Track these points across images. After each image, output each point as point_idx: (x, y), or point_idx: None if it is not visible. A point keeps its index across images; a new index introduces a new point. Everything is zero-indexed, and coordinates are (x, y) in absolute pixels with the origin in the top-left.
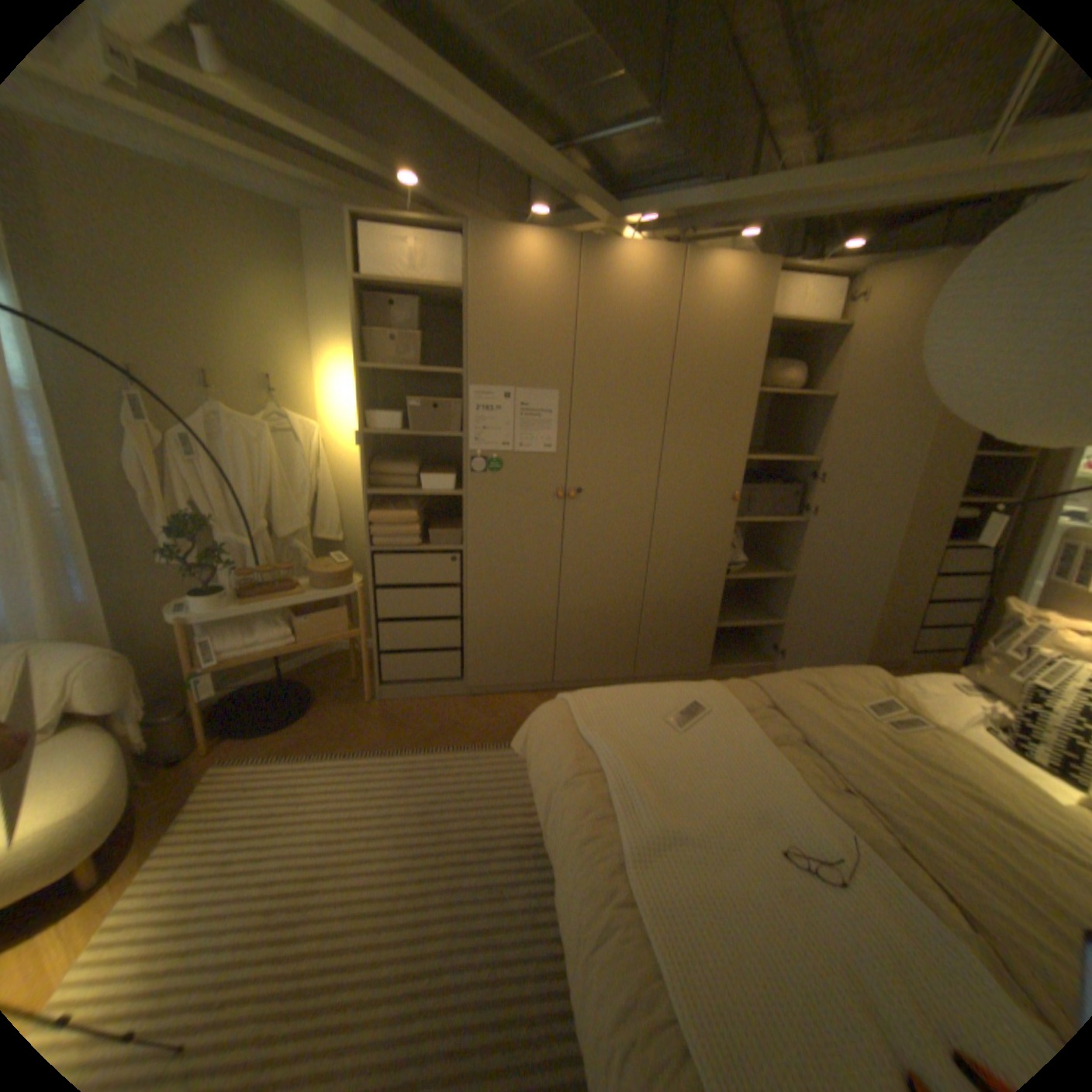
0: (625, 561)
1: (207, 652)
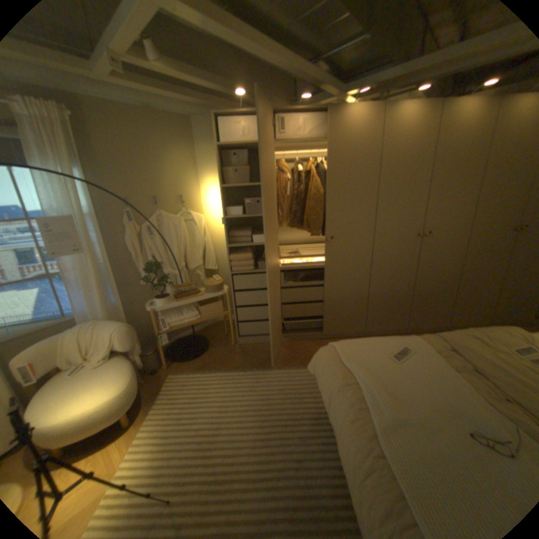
0: (358, 272)
1: (164, 323)
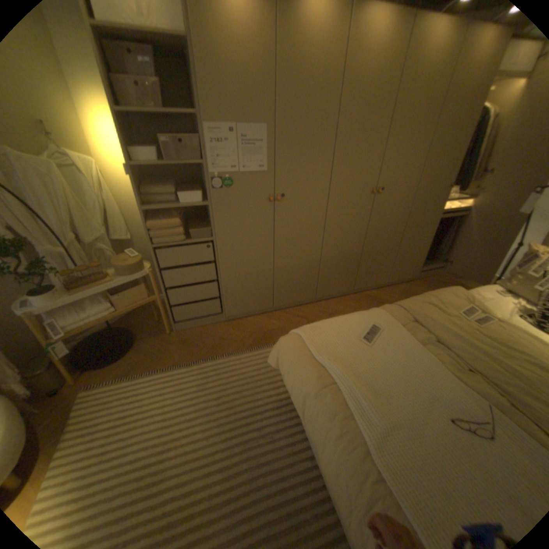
0: (311, 236)
1: (55, 328)
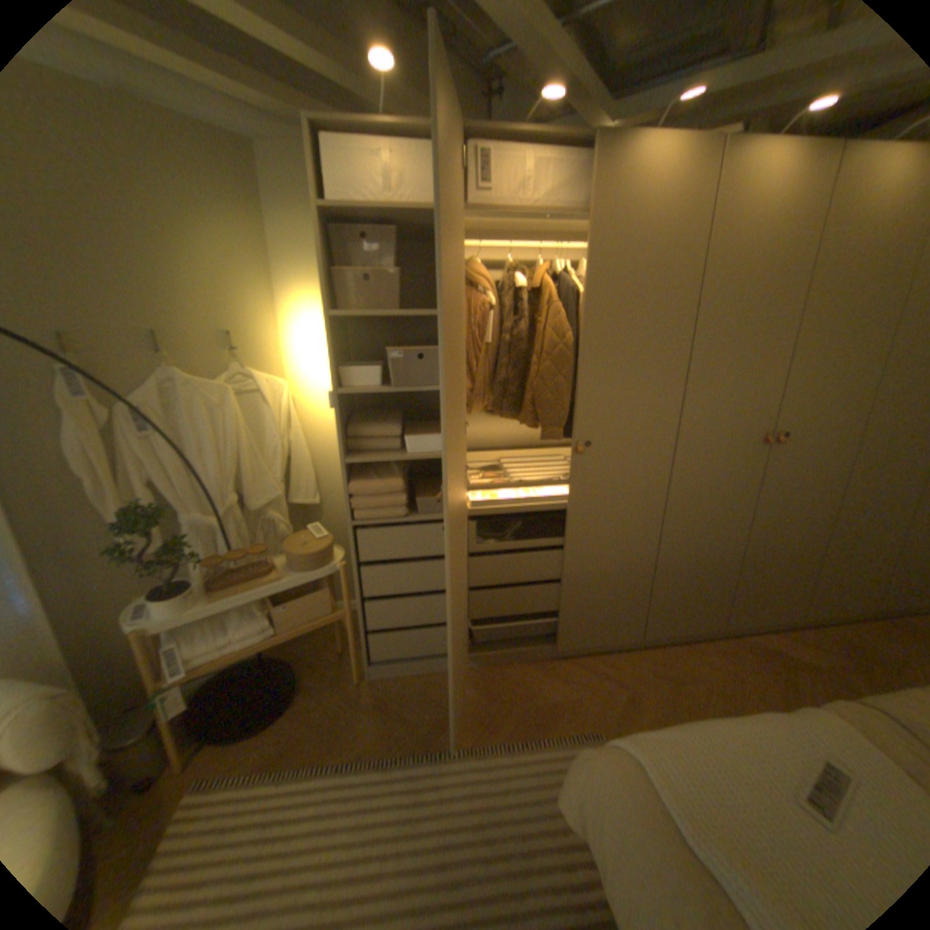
0: (639, 518)
1: (172, 662)
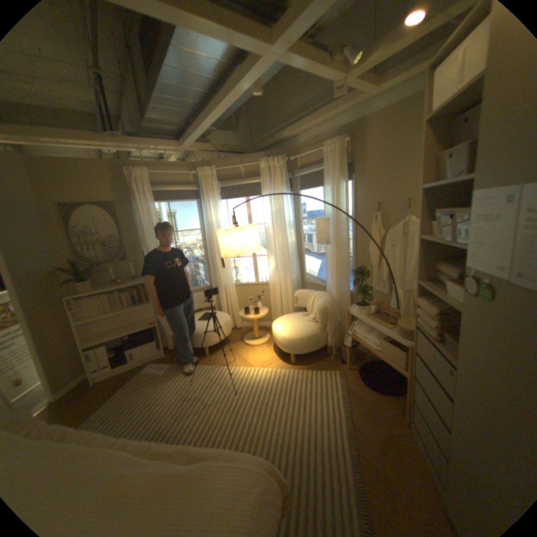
0: None
1: (353, 328)
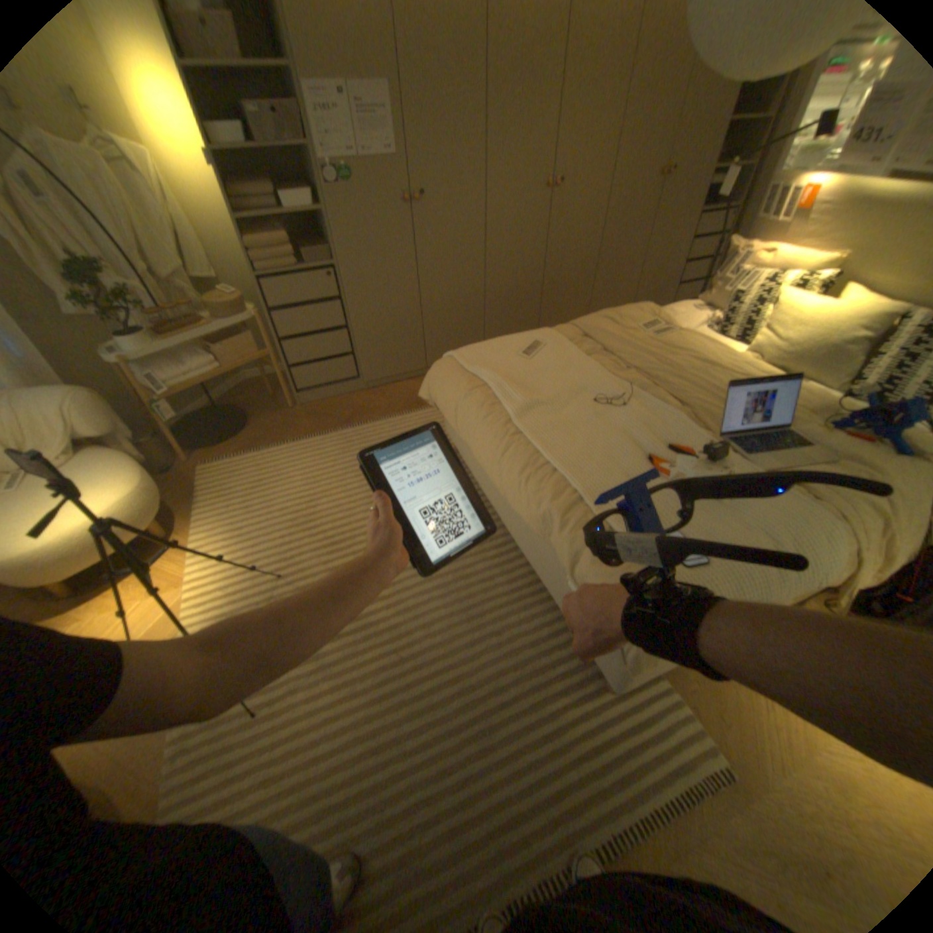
0: (466, 257)
1: (152, 382)
